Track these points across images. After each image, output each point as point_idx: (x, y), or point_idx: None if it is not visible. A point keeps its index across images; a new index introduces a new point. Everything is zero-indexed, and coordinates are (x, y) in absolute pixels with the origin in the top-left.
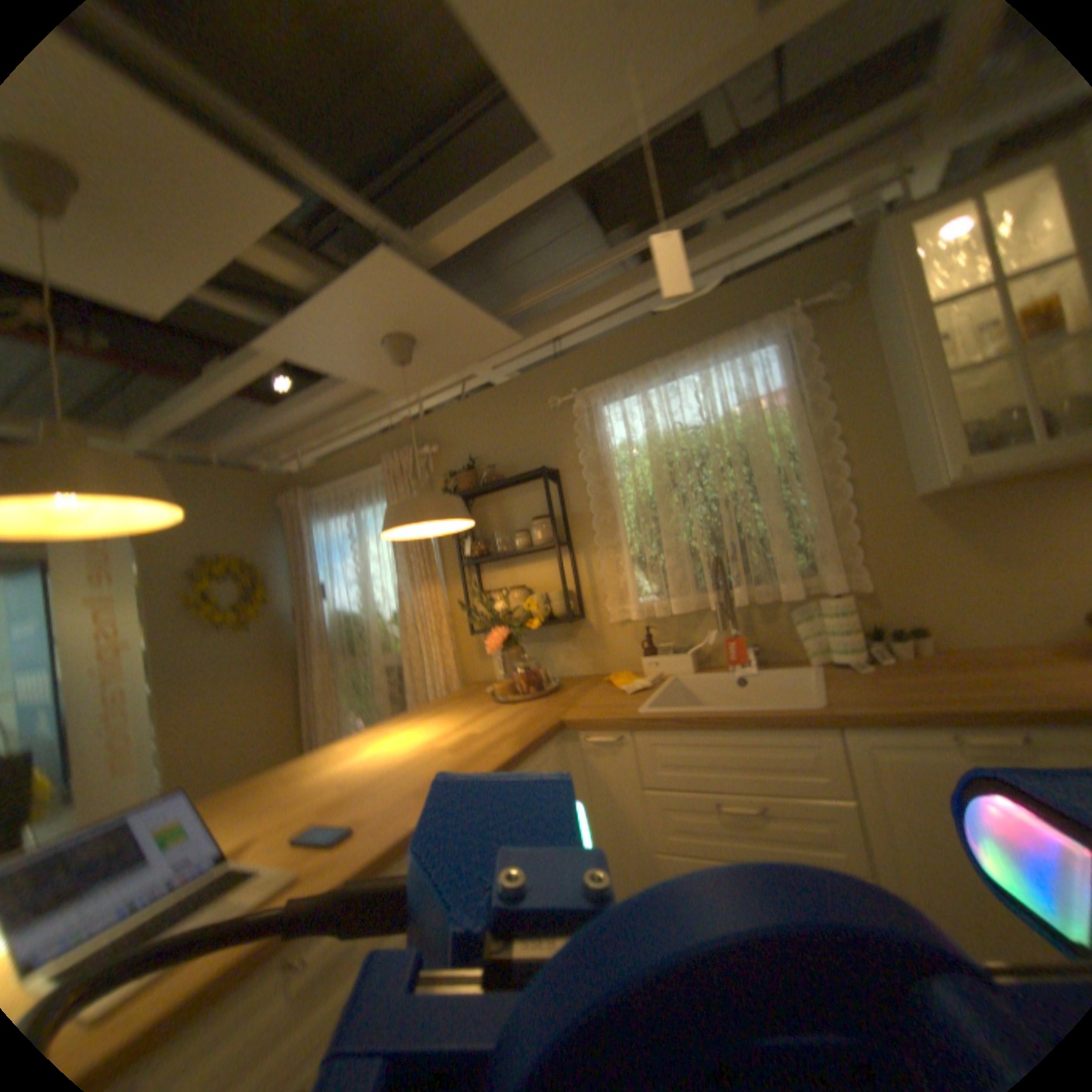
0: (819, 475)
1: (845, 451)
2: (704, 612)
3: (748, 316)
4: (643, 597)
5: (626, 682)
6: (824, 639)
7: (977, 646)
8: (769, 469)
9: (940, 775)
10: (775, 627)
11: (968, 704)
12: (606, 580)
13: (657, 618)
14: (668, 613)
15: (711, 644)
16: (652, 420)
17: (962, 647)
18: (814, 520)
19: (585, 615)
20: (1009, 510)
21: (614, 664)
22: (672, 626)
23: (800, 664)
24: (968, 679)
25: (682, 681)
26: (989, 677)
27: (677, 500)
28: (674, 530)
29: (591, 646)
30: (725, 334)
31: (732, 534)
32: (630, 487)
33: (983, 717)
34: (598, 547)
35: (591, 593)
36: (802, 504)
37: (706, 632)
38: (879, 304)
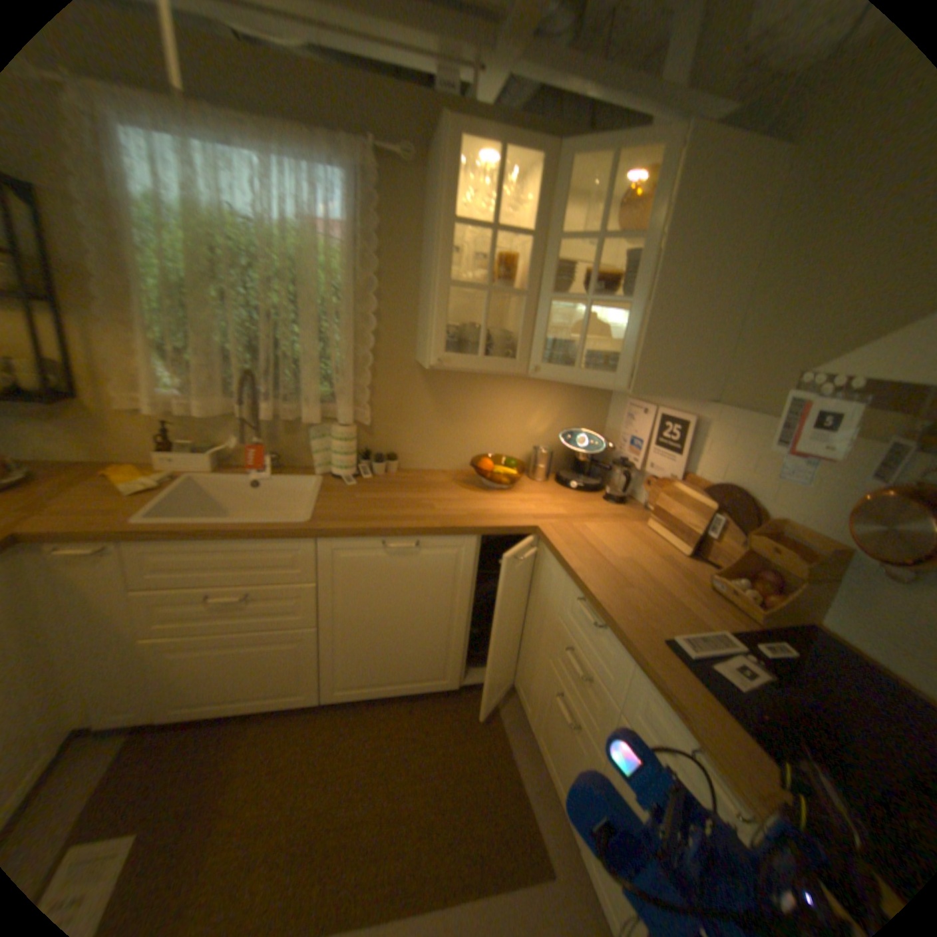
0: (351, 320)
1: (374, 308)
2: (227, 416)
3: (322, 119)
4: (156, 390)
5: (122, 480)
6: (327, 455)
7: (418, 468)
8: (310, 300)
9: (367, 565)
10: (291, 439)
11: (394, 521)
12: (105, 362)
13: (173, 414)
14: (186, 413)
15: (228, 448)
16: (188, 185)
17: (410, 468)
18: (339, 359)
19: (72, 395)
20: (457, 386)
21: (113, 454)
22: (190, 424)
23: (305, 471)
24: (403, 498)
25: (191, 481)
26: (414, 497)
27: (210, 297)
28: (201, 330)
29: (80, 431)
30: (292, 127)
31: (264, 352)
32: (151, 258)
33: (398, 532)
34: (96, 317)
35: (82, 371)
36: (332, 343)
37: (226, 435)
38: (428, 186)
